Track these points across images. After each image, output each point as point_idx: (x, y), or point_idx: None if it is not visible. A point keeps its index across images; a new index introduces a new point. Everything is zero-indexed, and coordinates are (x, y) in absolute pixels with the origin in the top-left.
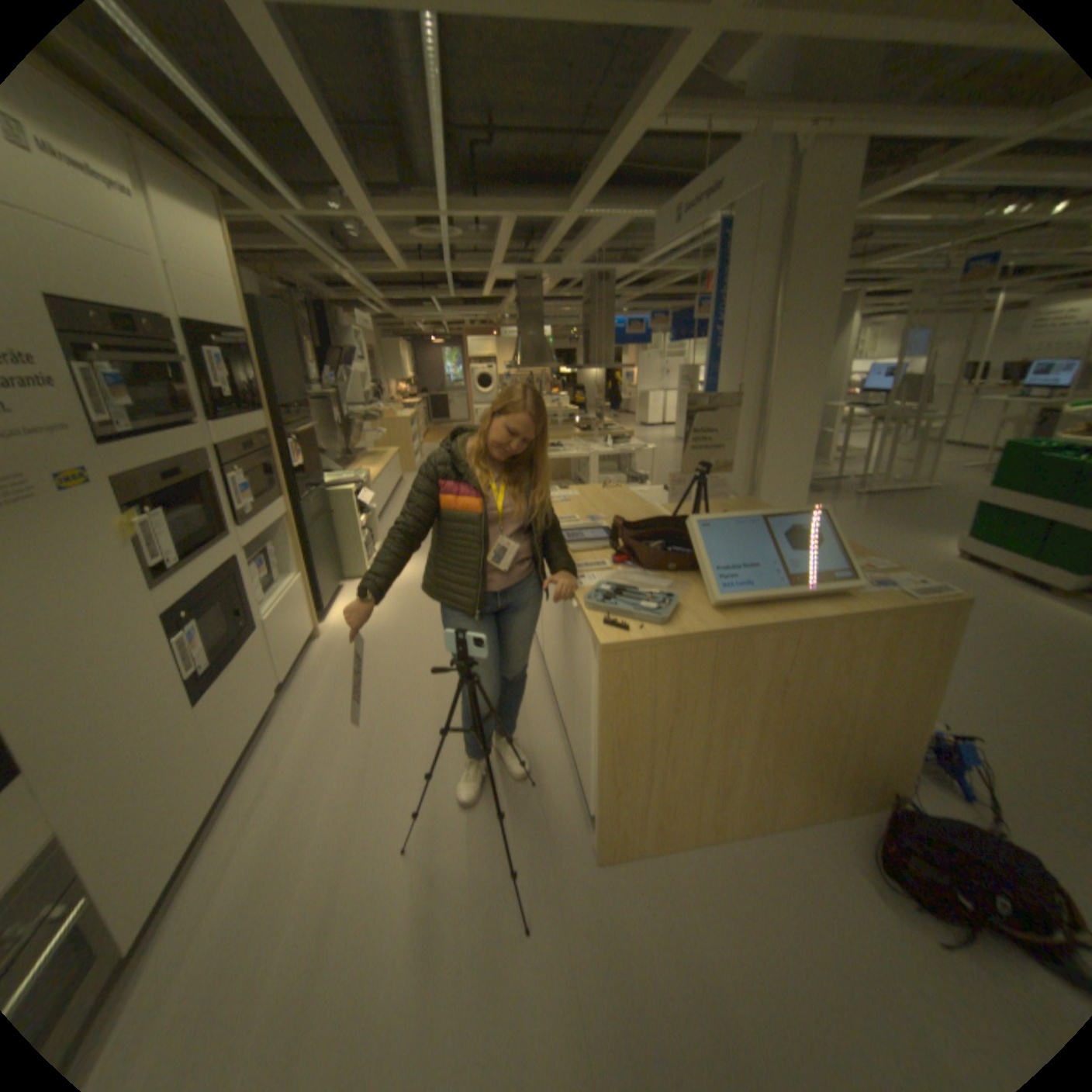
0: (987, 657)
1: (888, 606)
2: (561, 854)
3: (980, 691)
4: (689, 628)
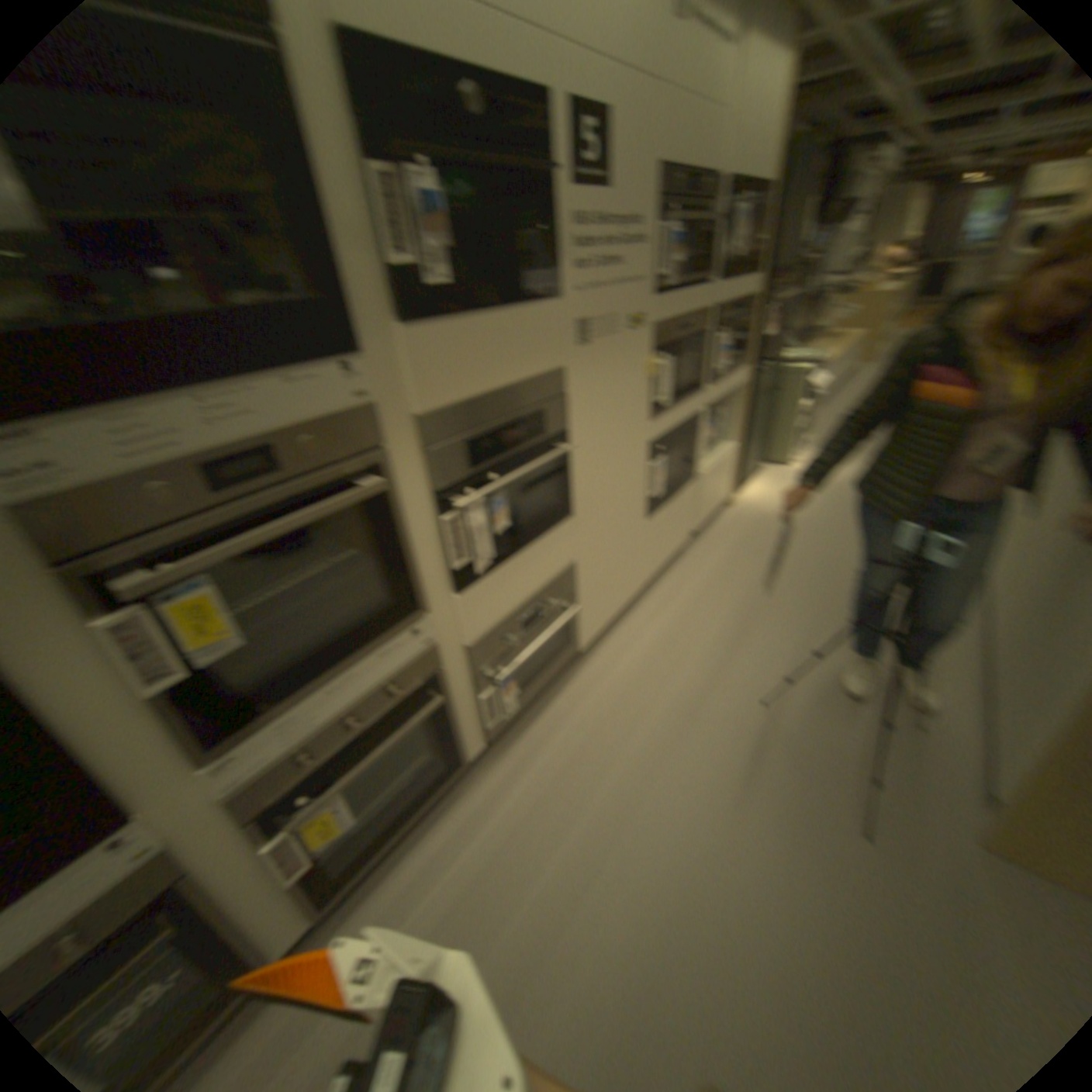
0: None
1: None
2: (933, 805)
3: None
4: None
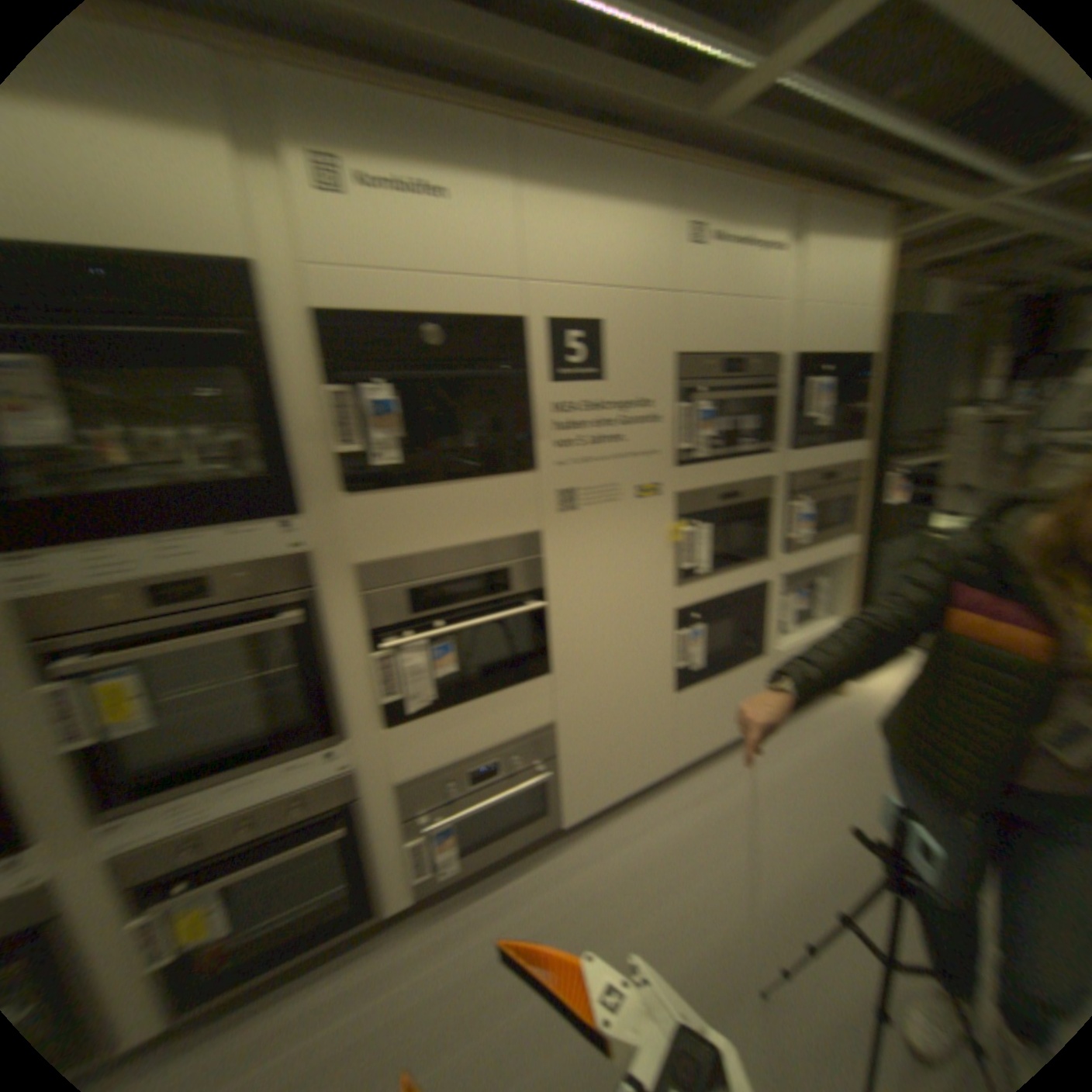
0: None
1: None
2: None
3: None
4: None
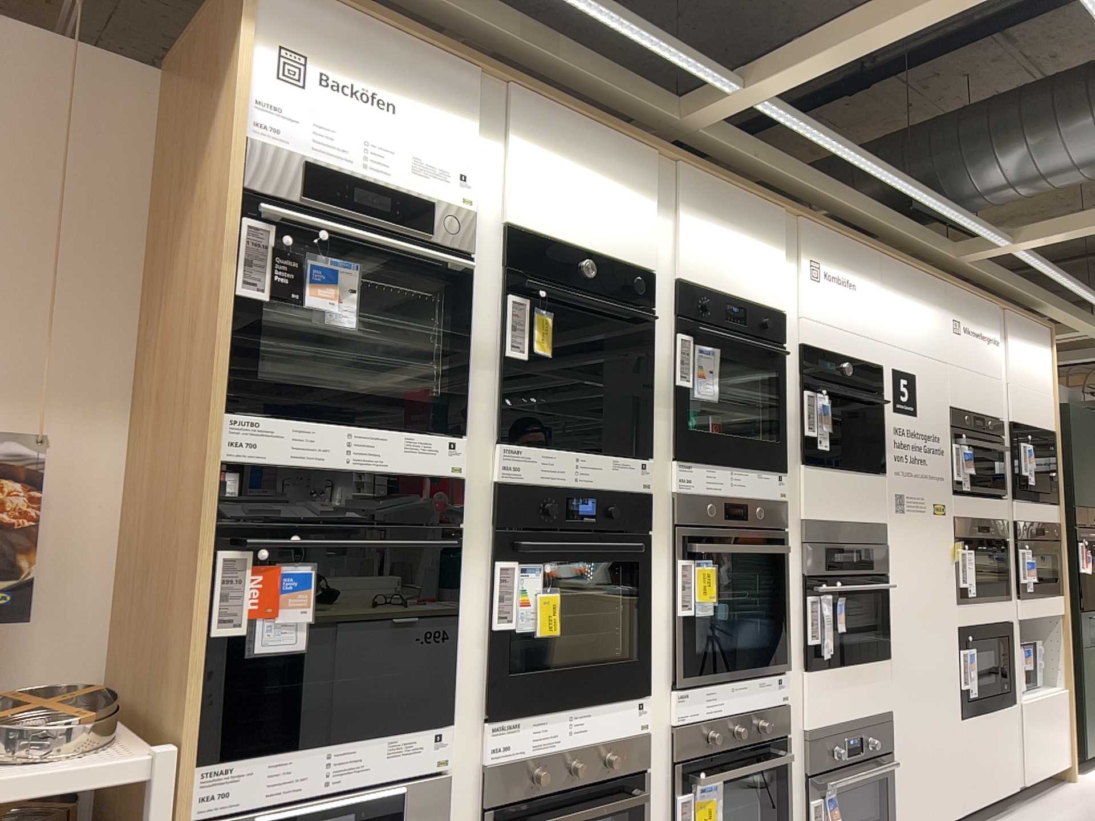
0: None
1: None
2: None
3: None
4: None
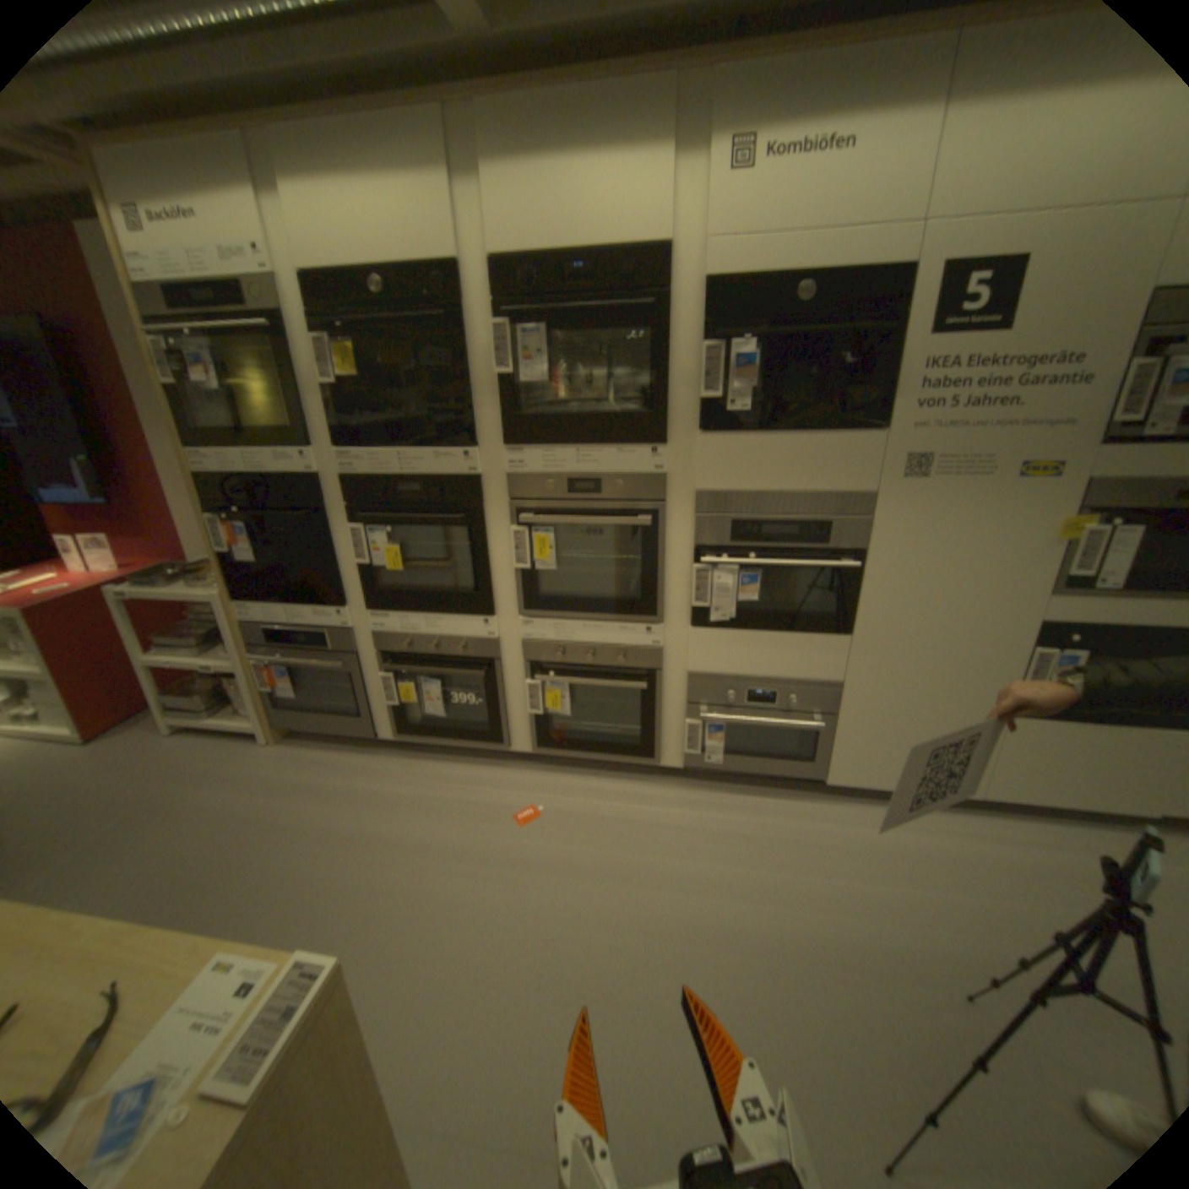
0: None
1: None
2: None
3: None
4: None
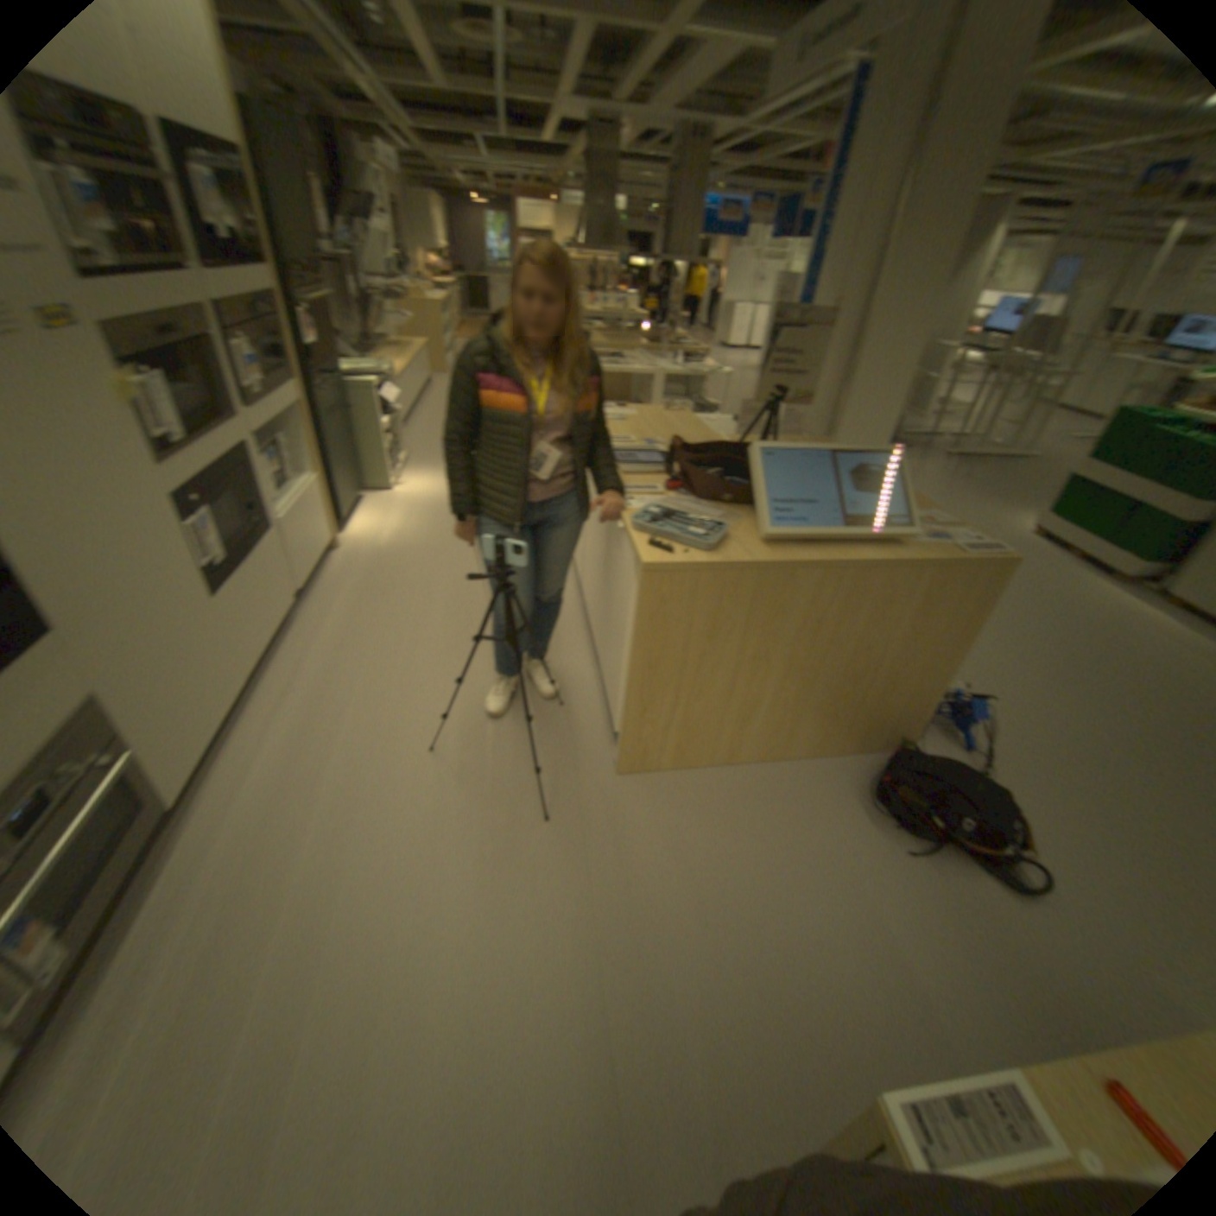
0: (1029, 632)
1: (937, 558)
2: (584, 763)
3: (1012, 662)
4: (735, 559)
